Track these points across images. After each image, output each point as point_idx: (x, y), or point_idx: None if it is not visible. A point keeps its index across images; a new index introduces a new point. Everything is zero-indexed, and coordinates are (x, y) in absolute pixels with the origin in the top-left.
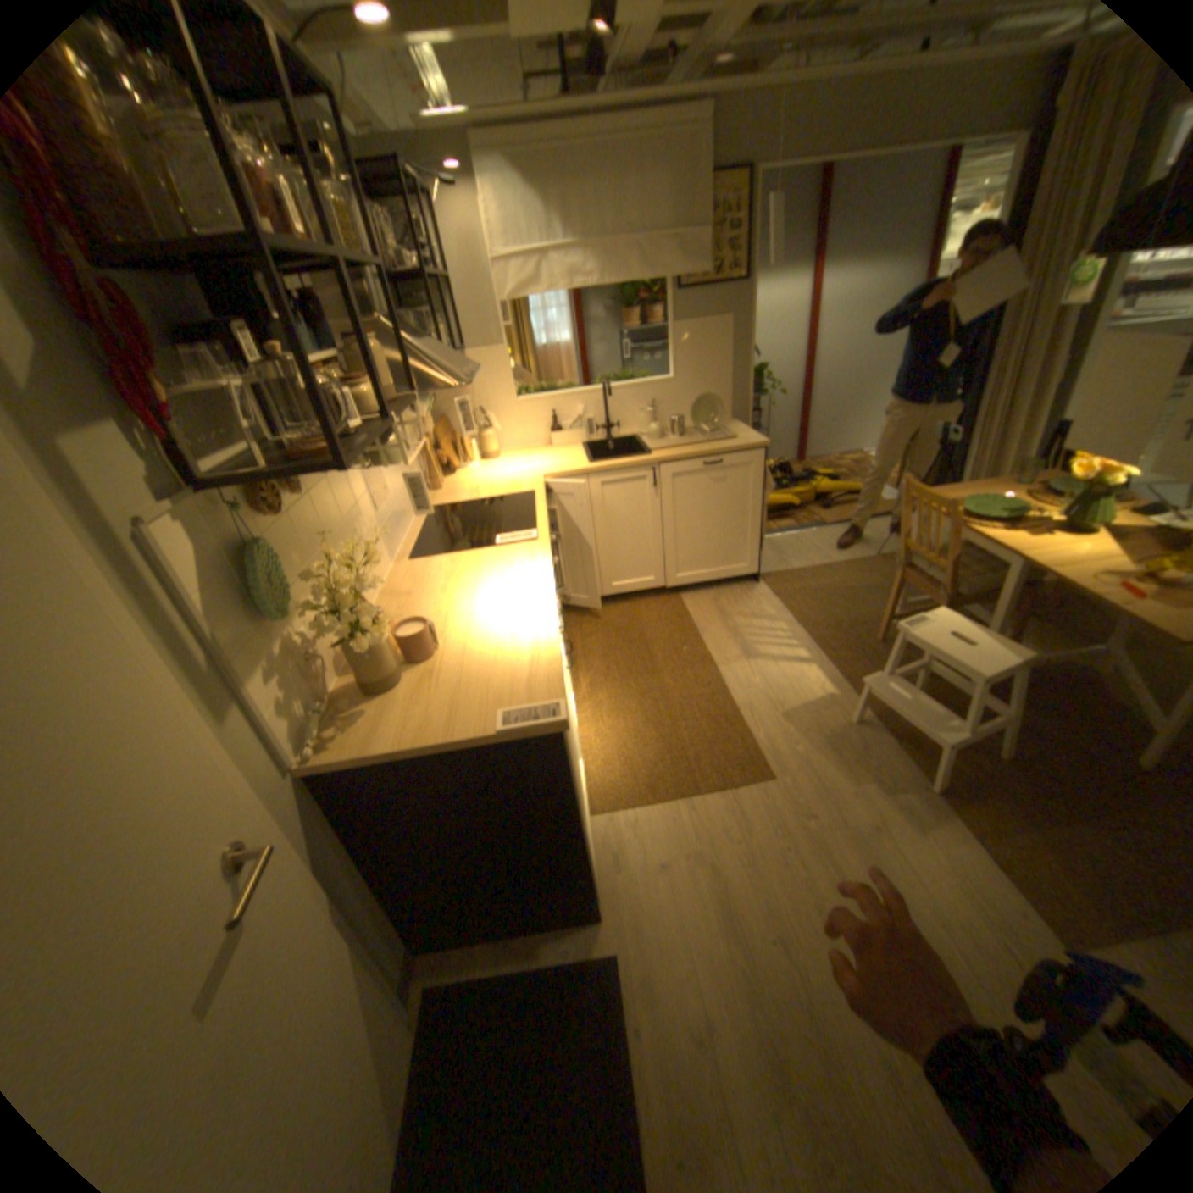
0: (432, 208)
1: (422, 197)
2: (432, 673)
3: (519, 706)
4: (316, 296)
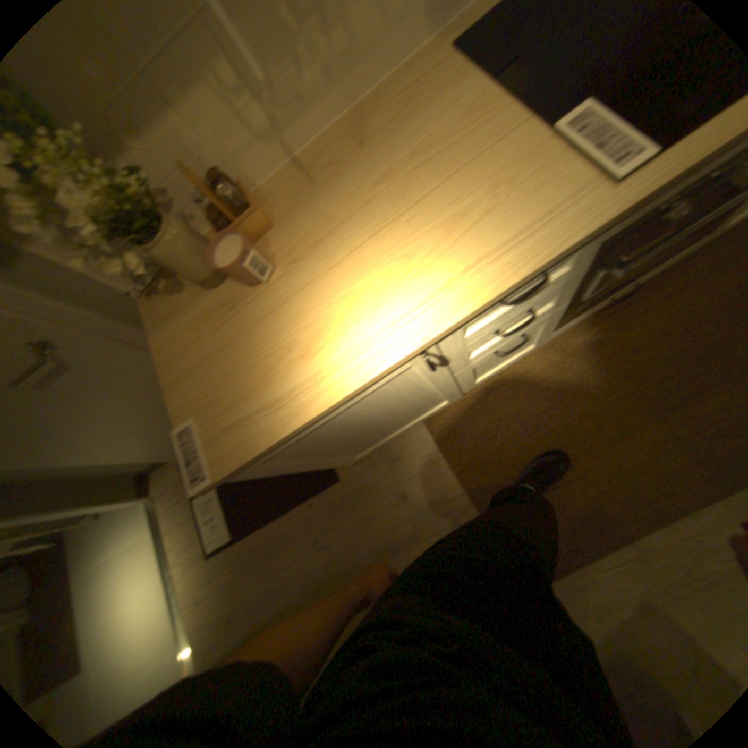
0: None
1: None
2: (230, 310)
3: (196, 438)
4: None
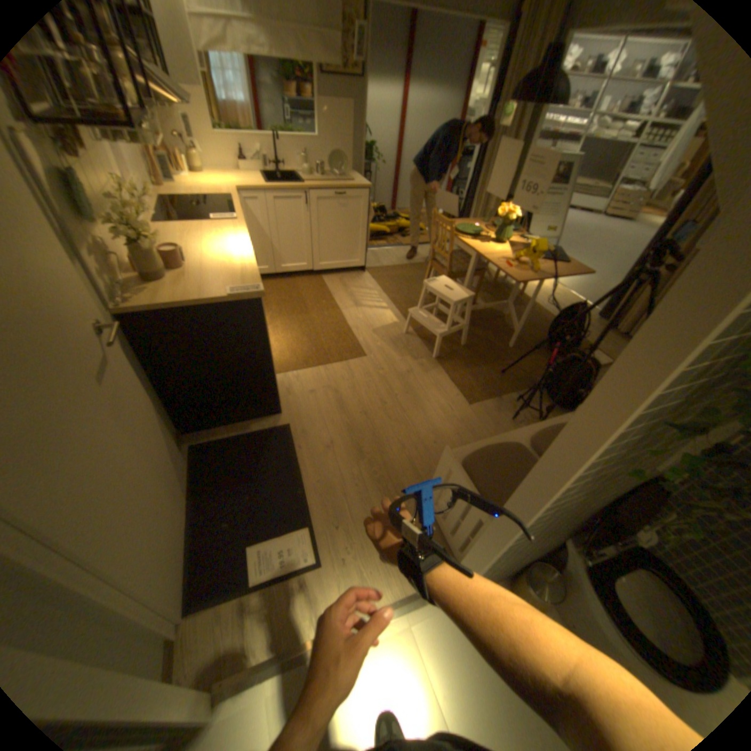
0: None
1: None
2: (184, 274)
3: (238, 286)
4: None
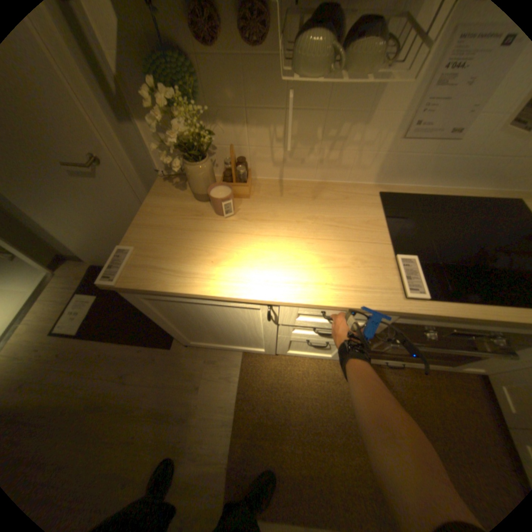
0: None
1: None
2: (200, 216)
3: (129, 258)
4: None
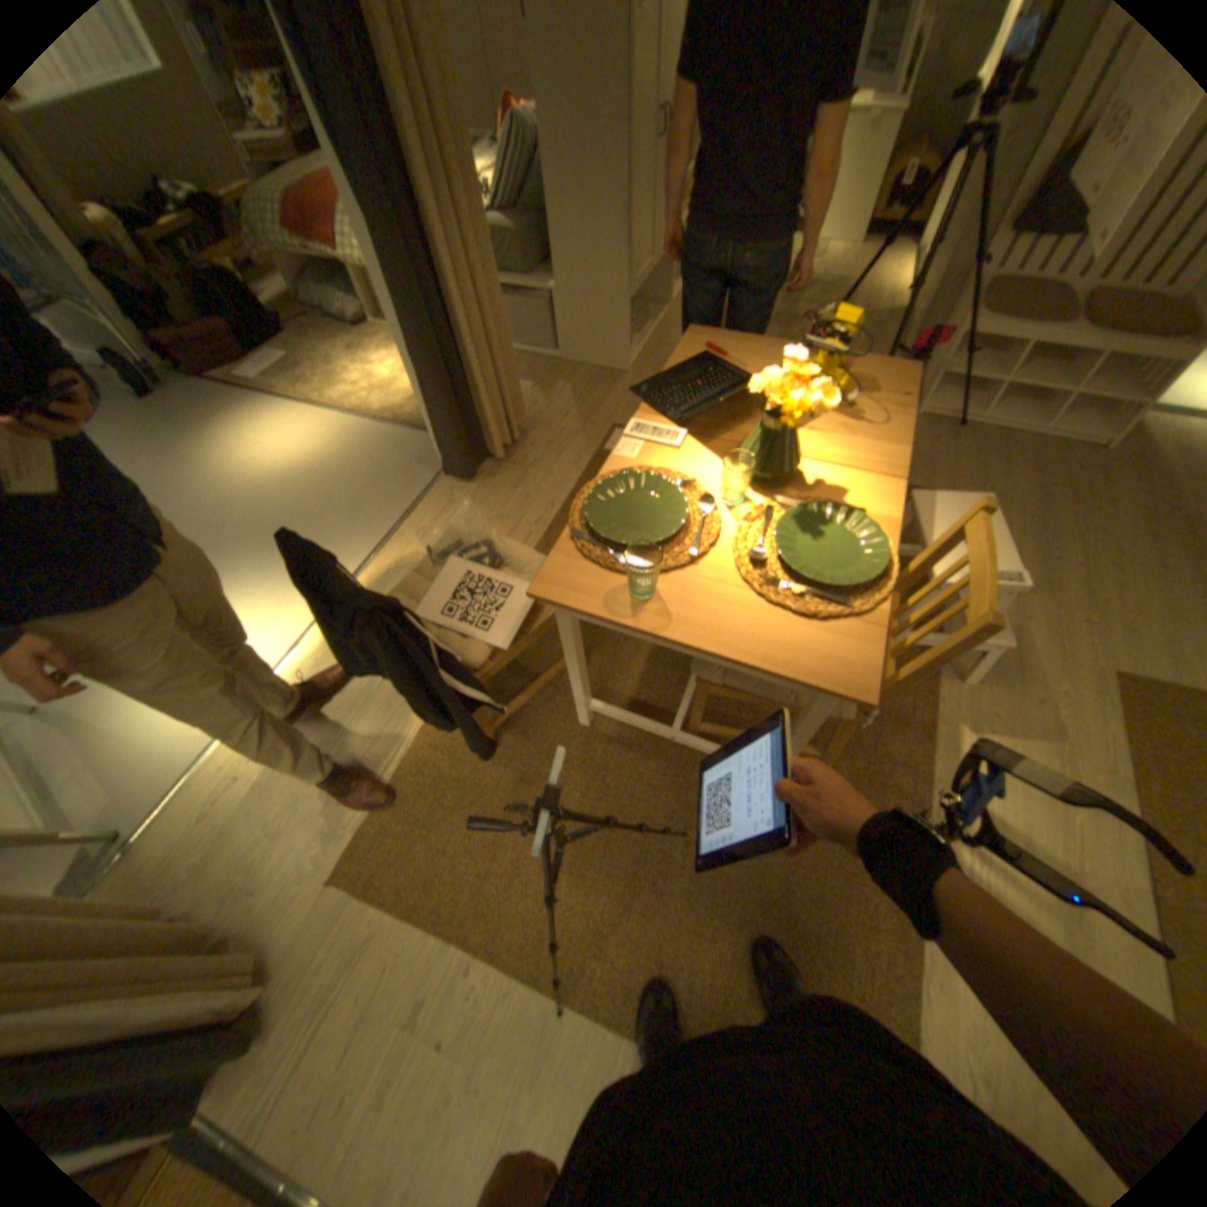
0: None
1: None
2: None
3: None
4: None
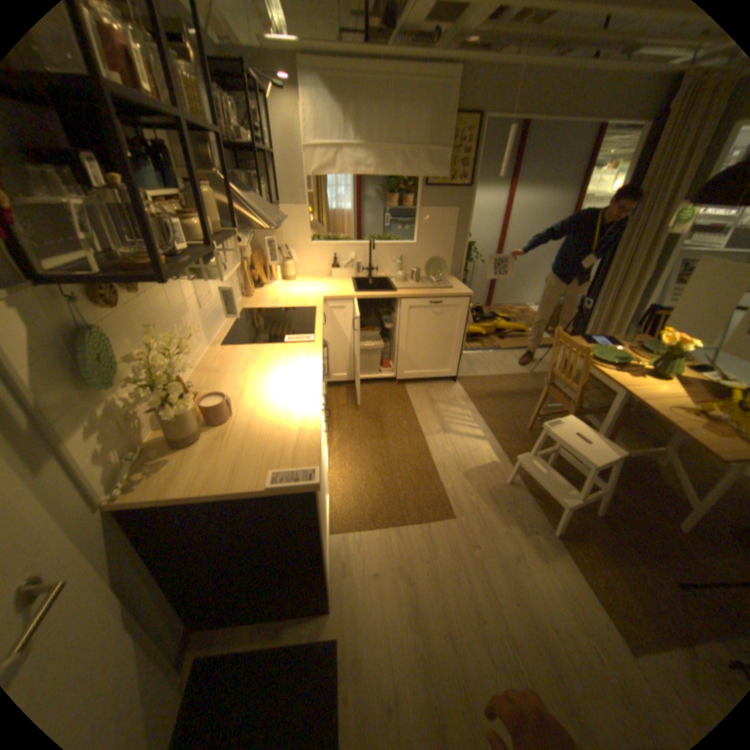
0: (267, 104)
1: (261, 95)
2: (225, 434)
3: (285, 468)
4: (167, 147)
